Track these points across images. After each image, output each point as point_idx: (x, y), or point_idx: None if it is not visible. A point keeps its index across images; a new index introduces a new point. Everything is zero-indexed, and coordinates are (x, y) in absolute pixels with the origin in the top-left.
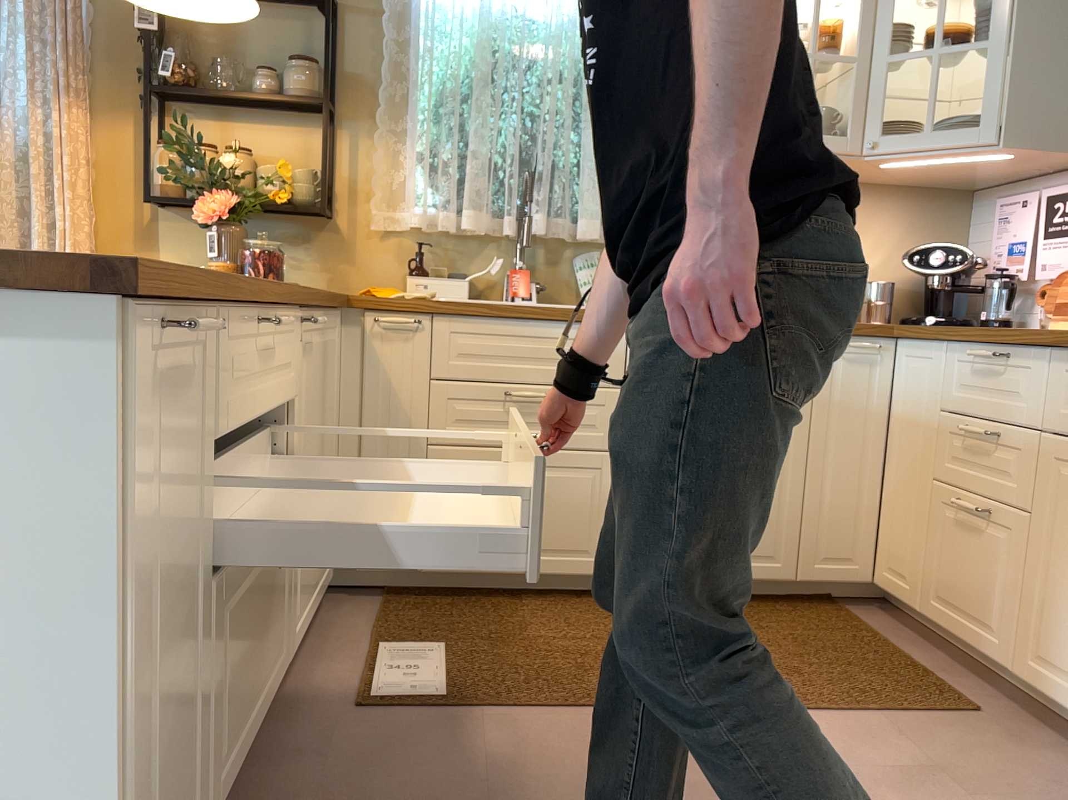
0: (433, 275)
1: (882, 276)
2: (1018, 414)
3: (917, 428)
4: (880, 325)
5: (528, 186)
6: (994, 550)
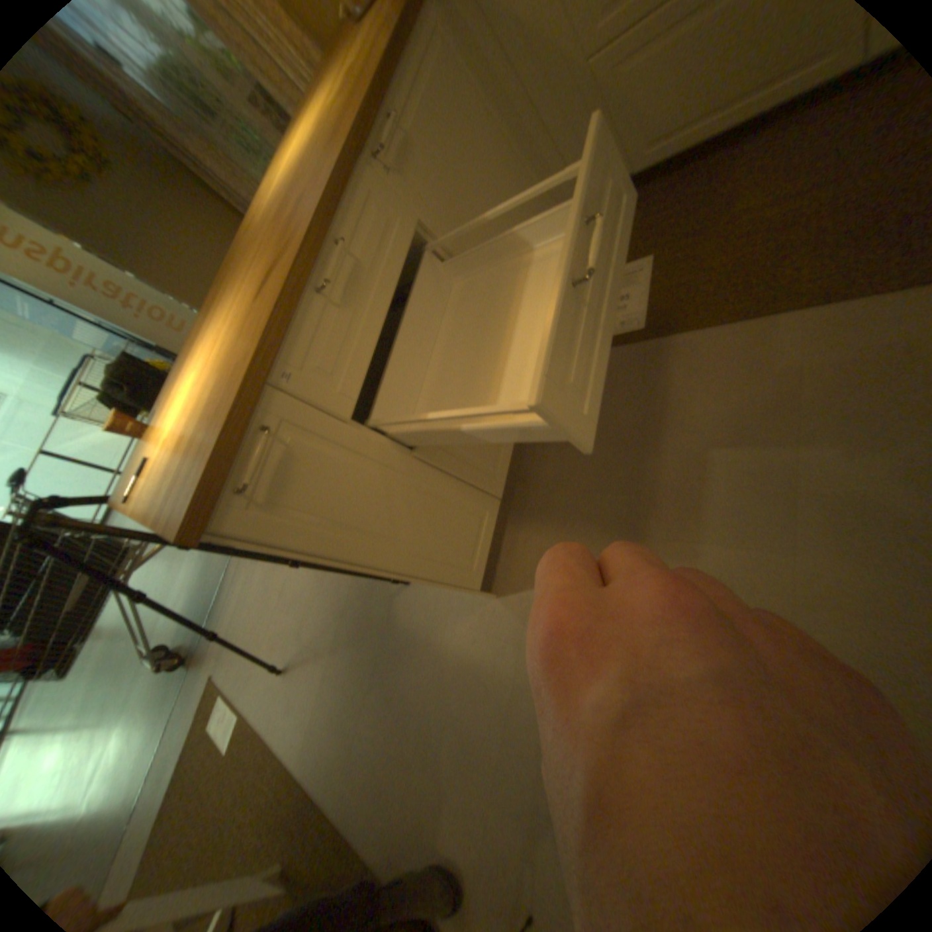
0: None
1: None
2: None
3: None
4: None
5: None
6: None
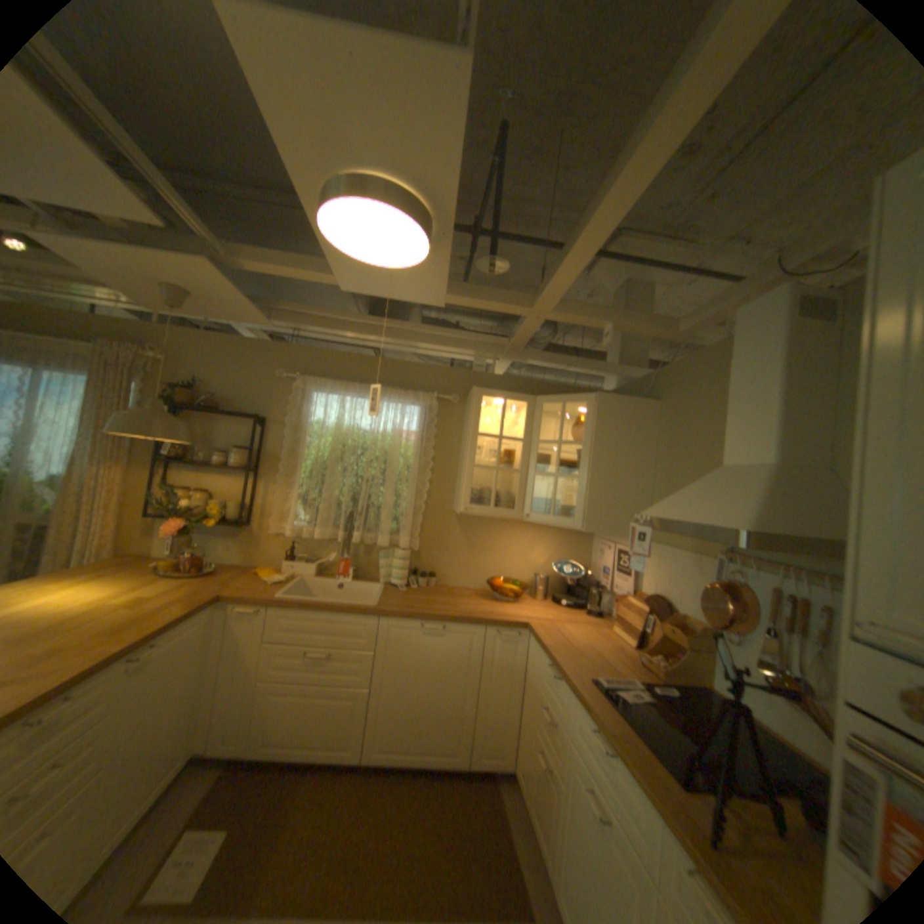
0: (300, 558)
1: (545, 569)
2: (563, 719)
3: (532, 691)
4: (520, 623)
5: (353, 516)
6: (552, 799)
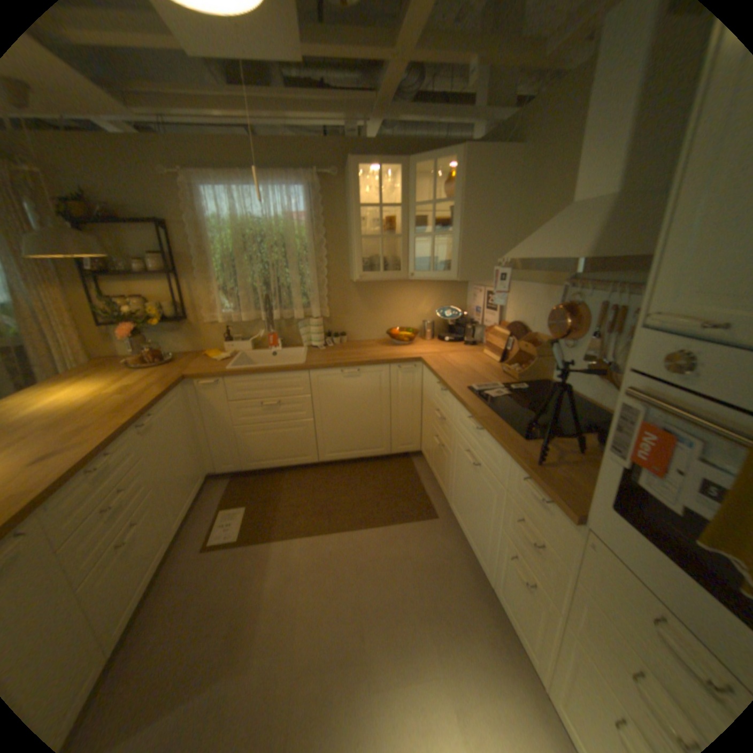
0: (237, 338)
1: (431, 316)
2: (448, 414)
3: (427, 401)
4: (414, 358)
5: (270, 298)
6: (444, 460)
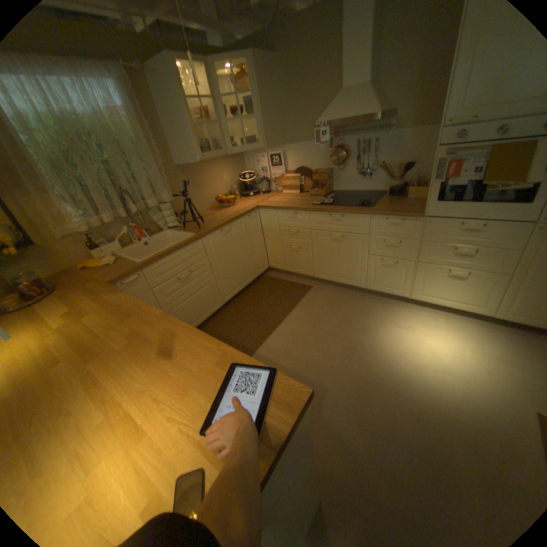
0: (97, 245)
1: (231, 183)
2: (302, 226)
3: (271, 231)
4: (254, 207)
5: (120, 195)
6: (302, 254)
